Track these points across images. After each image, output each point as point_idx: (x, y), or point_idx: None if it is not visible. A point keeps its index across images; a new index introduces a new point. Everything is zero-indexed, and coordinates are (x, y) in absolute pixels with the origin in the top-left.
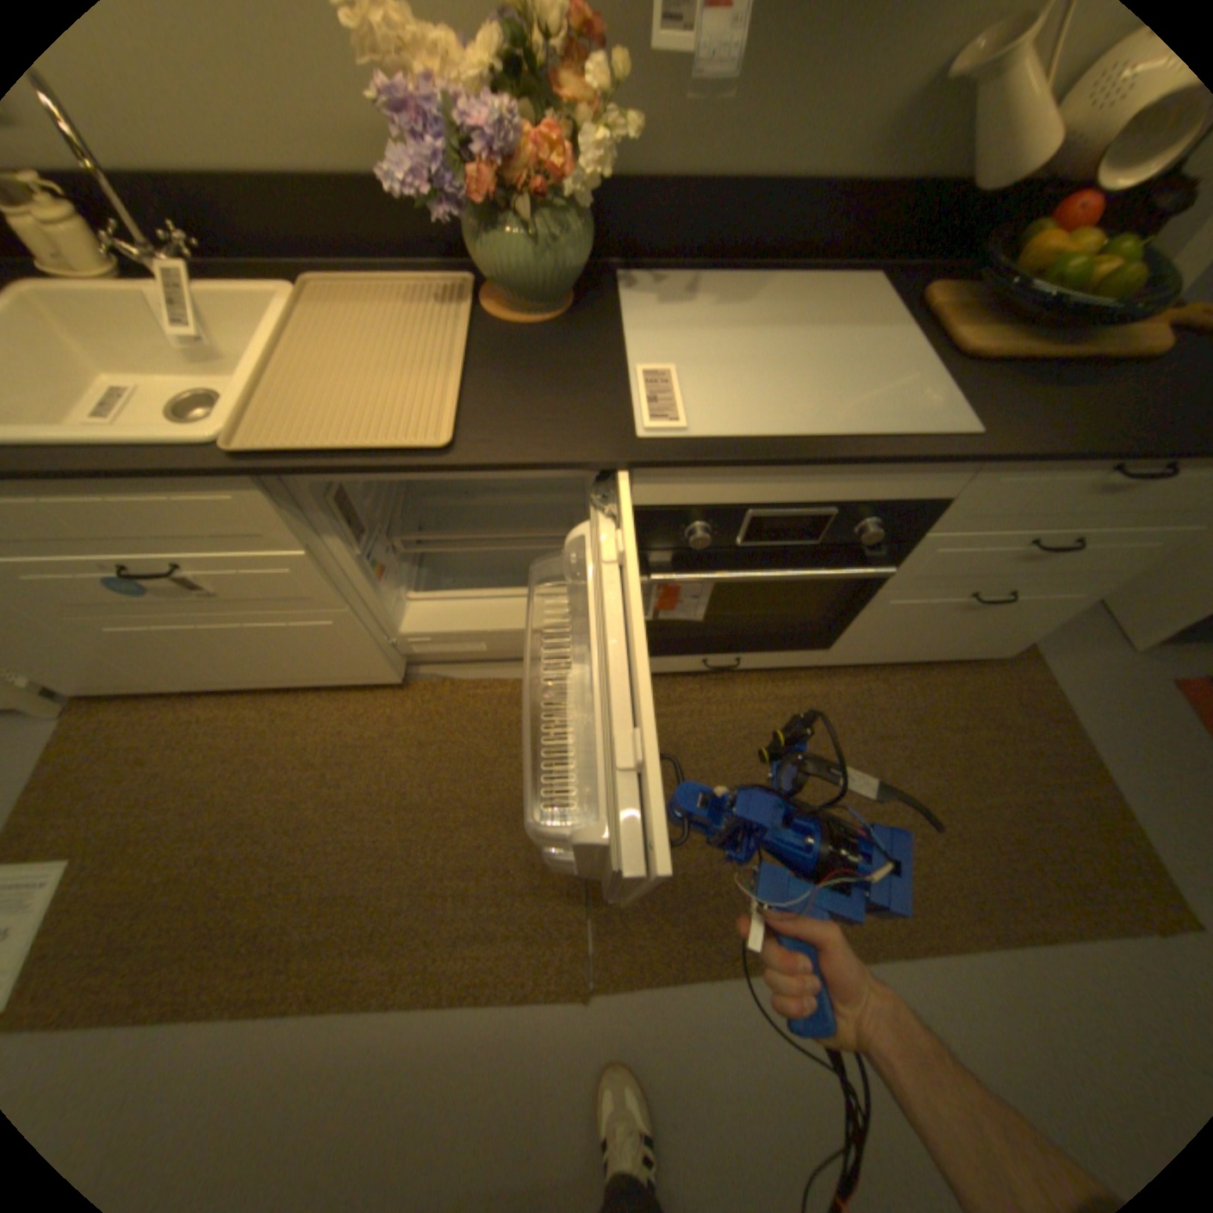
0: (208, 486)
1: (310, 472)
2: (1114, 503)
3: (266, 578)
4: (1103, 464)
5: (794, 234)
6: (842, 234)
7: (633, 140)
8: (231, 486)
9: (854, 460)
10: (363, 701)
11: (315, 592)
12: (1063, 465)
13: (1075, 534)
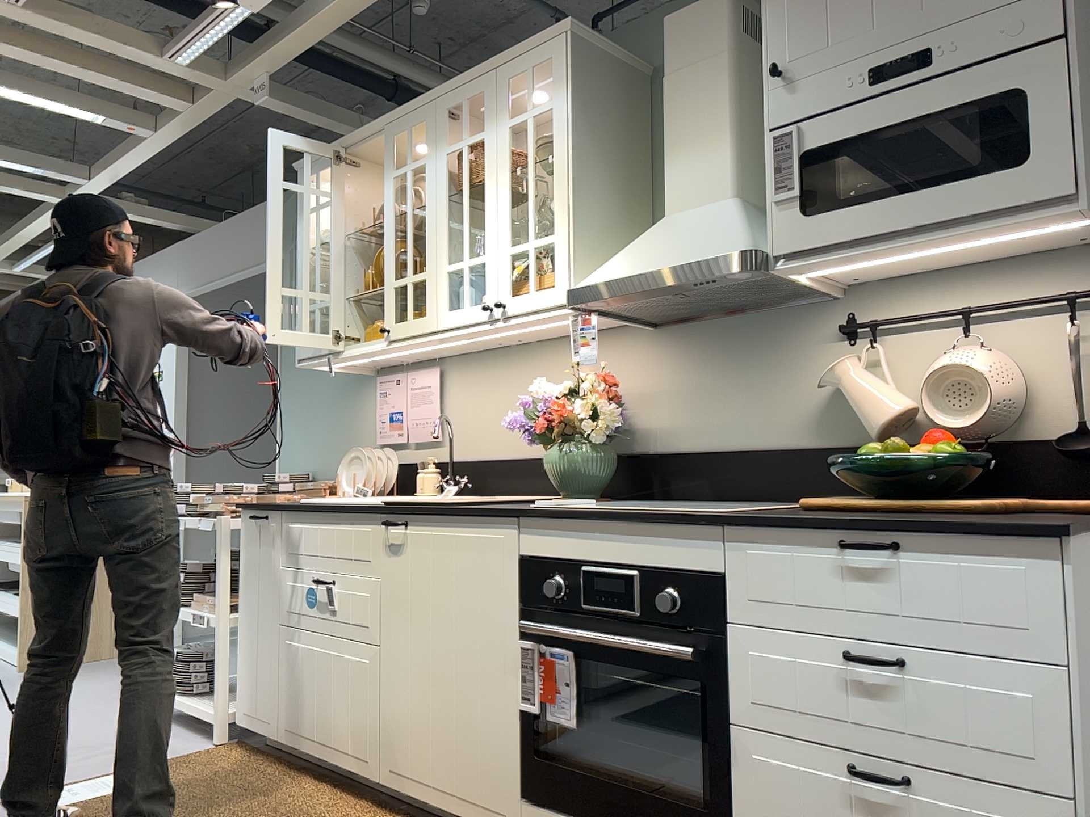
0: (366, 520)
1: (396, 509)
2: (883, 598)
3: (358, 599)
4: (824, 540)
5: (771, 484)
6: (807, 483)
7: (666, 436)
8: (372, 521)
9: (623, 515)
10: (348, 802)
11: (371, 619)
12: (788, 538)
13: (886, 652)
